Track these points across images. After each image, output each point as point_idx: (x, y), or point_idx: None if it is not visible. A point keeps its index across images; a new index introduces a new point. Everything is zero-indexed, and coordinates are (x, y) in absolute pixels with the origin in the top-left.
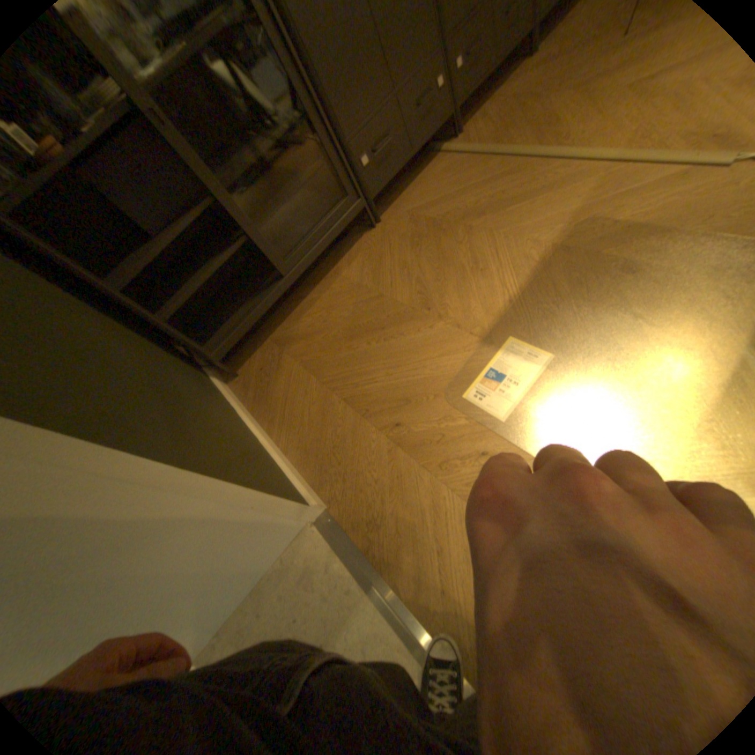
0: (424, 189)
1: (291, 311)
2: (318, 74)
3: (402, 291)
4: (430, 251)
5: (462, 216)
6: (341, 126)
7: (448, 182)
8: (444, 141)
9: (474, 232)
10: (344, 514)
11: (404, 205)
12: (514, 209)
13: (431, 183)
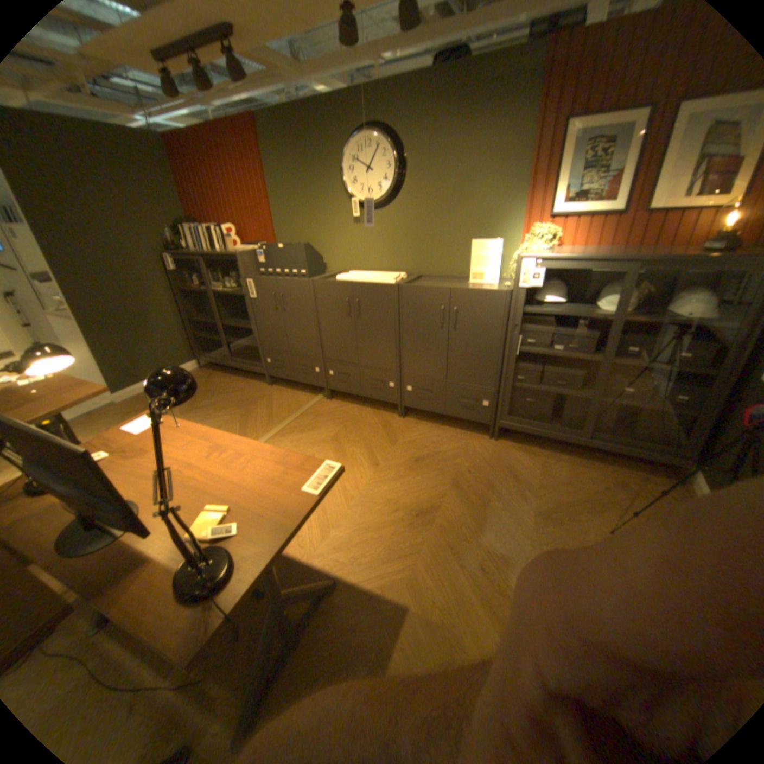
0: (287, 395)
1: (230, 373)
2: (259, 324)
3: (211, 400)
4: (232, 404)
5: (249, 410)
6: (263, 342)
7: (284, 402)
8: (326, 395)
9: (232, 415)
10: (113, 406)
11: (279, 391)
12: (238, 424)
13: (289, 396)
